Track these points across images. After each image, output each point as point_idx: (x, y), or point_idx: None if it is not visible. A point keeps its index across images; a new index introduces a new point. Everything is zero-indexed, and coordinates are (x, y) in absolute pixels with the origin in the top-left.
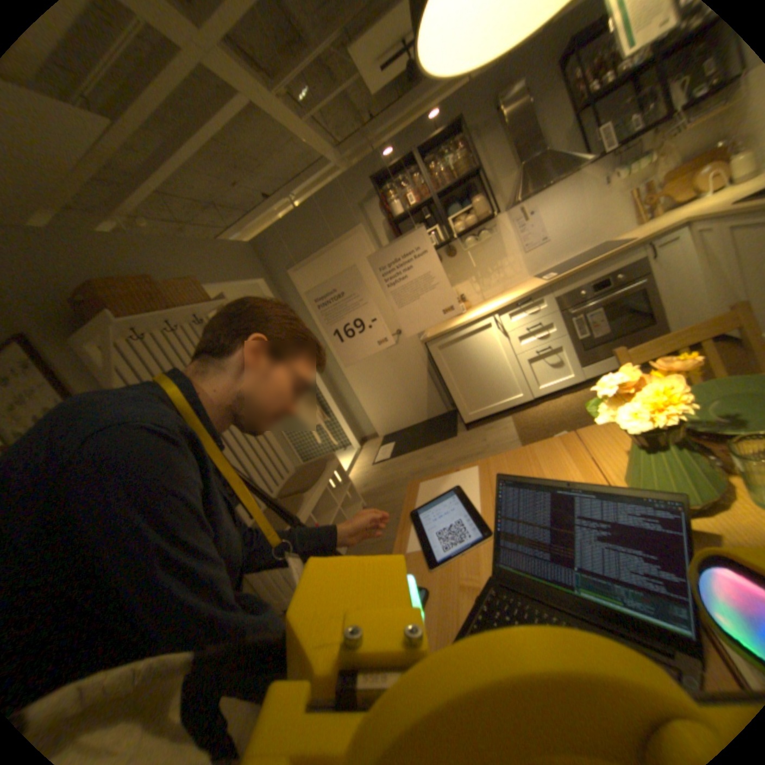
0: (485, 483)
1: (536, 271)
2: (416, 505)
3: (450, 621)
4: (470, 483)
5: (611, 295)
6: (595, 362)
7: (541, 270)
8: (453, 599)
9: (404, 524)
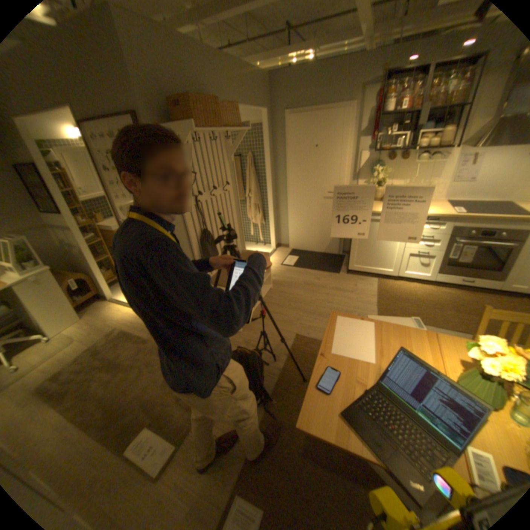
0: (380, 337)
1: (451, 198)
2: (338, 329)
3: (353, 396)
4: (371, 333)
5: (490, 244)
6: (448, 275)
7: (455, 199)
8: (356, 387)
9: (330, 337)
